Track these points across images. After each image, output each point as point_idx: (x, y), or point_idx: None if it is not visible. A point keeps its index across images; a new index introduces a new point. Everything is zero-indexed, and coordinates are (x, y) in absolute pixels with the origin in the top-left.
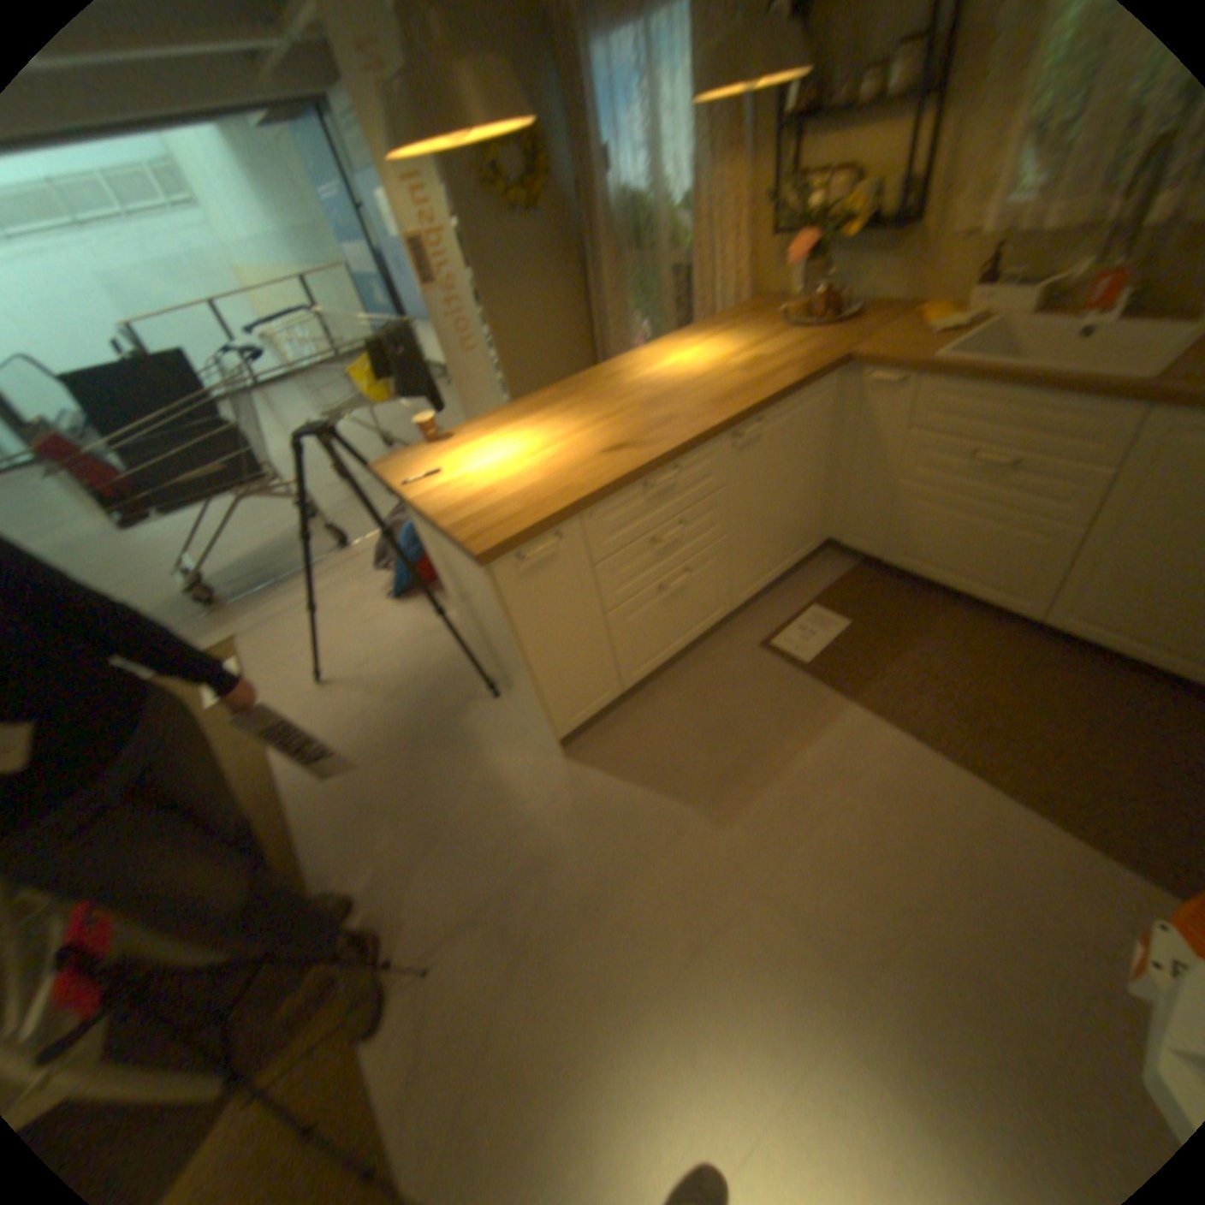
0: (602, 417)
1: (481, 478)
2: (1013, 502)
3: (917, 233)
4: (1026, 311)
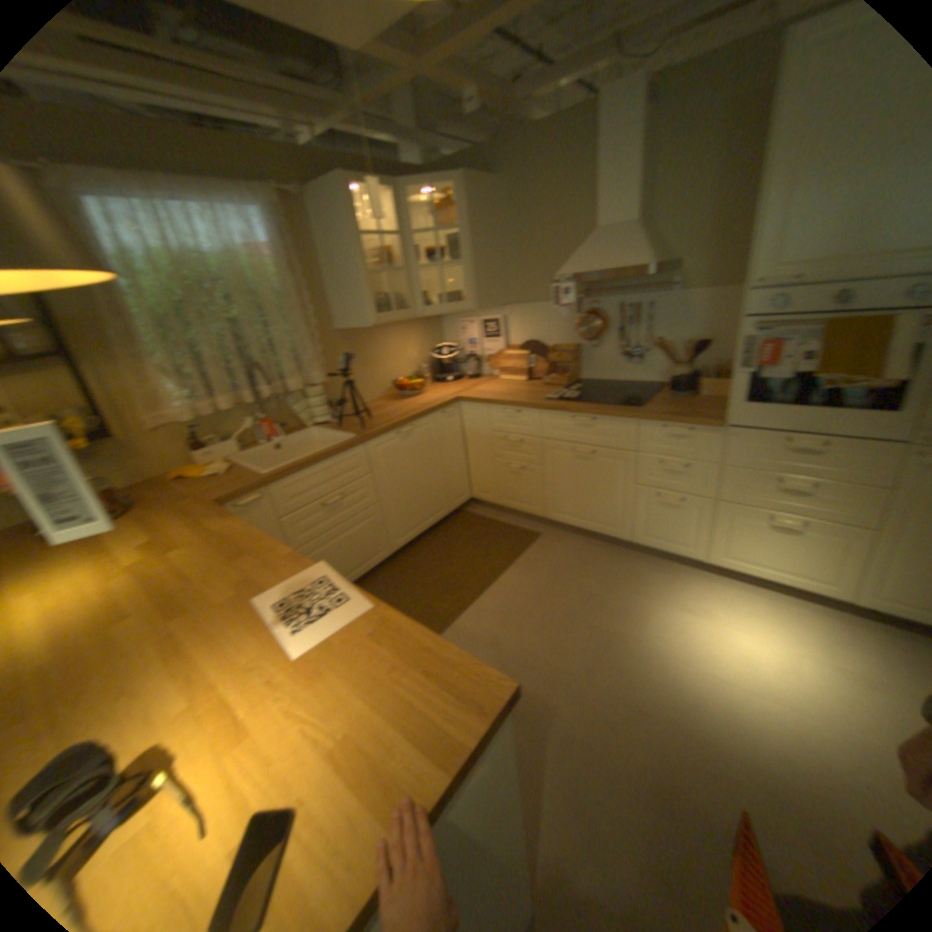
0: (153, 663)
1: (261, 802)
2: (347, 516)
3: (103, 444)
4: (233, 455)
